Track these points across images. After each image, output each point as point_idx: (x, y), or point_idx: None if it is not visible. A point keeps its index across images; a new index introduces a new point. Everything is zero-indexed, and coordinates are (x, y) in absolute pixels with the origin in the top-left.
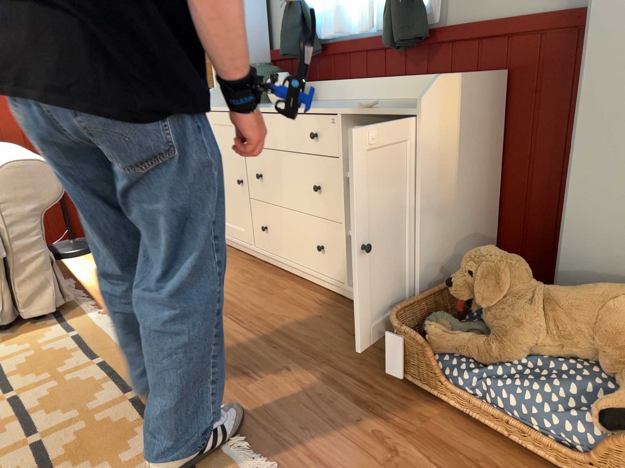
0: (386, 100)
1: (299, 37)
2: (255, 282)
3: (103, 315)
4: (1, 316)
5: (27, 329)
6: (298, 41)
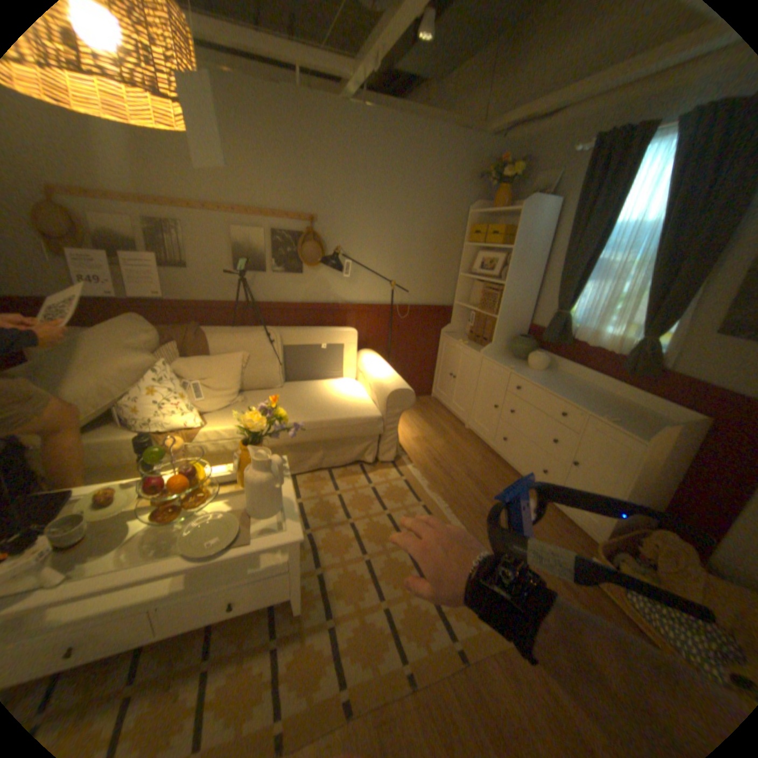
0: (612, 394)
1: (560, 333)
2: (494, 471)
3: (414, 470)
4: (371, 459)
5: (379, 468)
6: (559, 335)
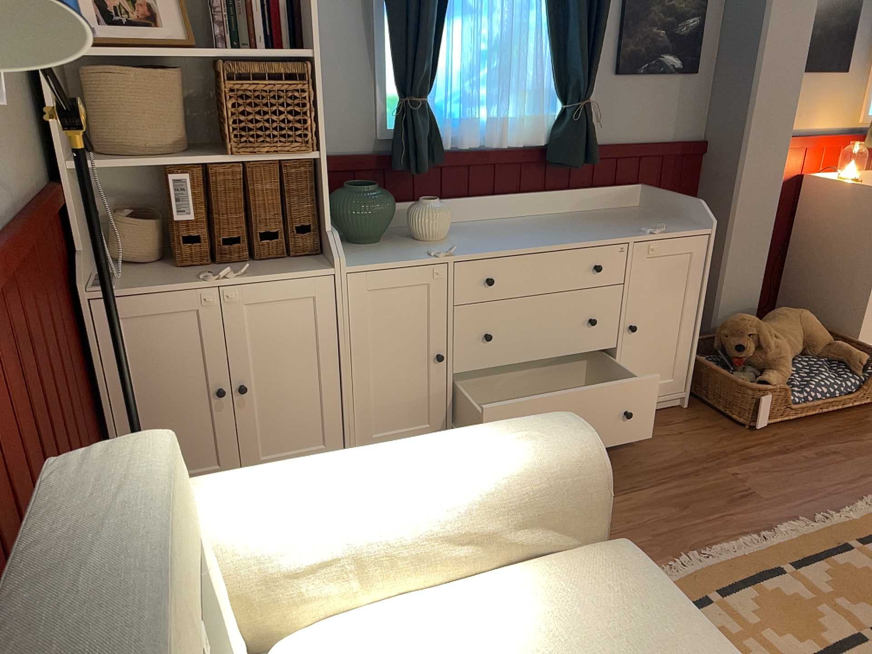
0: (535, 215)
1: (429, 146)
2: None
3: None
4: None
5: None
6: (429, 151)
